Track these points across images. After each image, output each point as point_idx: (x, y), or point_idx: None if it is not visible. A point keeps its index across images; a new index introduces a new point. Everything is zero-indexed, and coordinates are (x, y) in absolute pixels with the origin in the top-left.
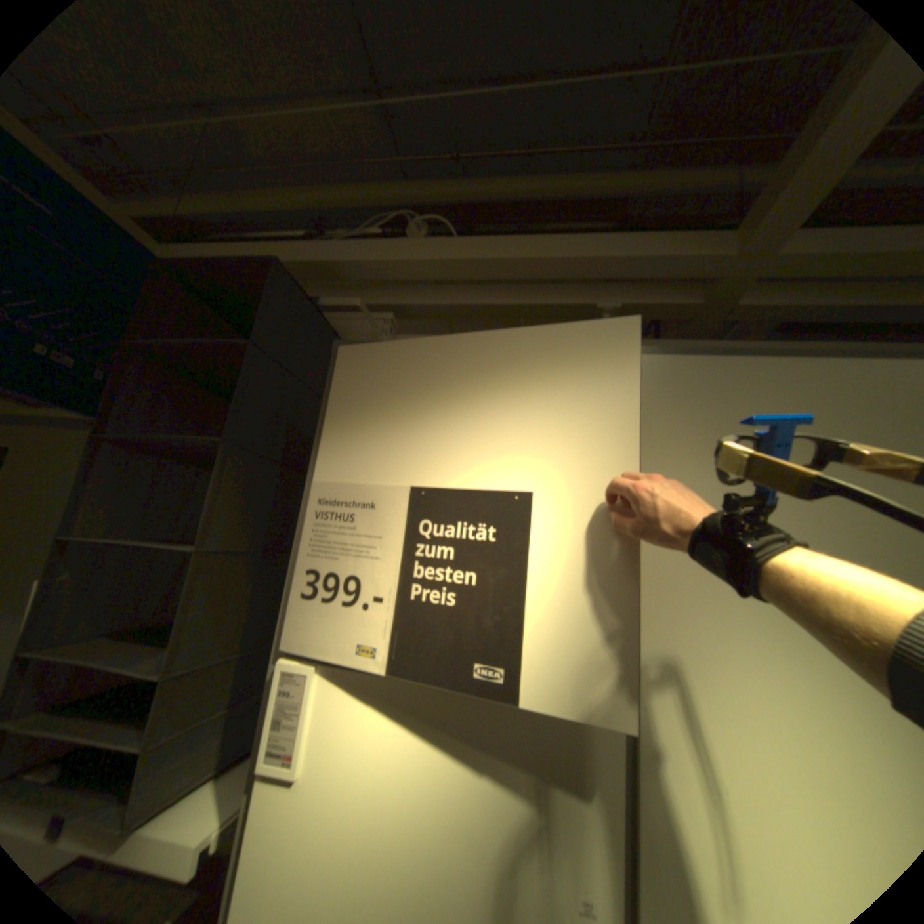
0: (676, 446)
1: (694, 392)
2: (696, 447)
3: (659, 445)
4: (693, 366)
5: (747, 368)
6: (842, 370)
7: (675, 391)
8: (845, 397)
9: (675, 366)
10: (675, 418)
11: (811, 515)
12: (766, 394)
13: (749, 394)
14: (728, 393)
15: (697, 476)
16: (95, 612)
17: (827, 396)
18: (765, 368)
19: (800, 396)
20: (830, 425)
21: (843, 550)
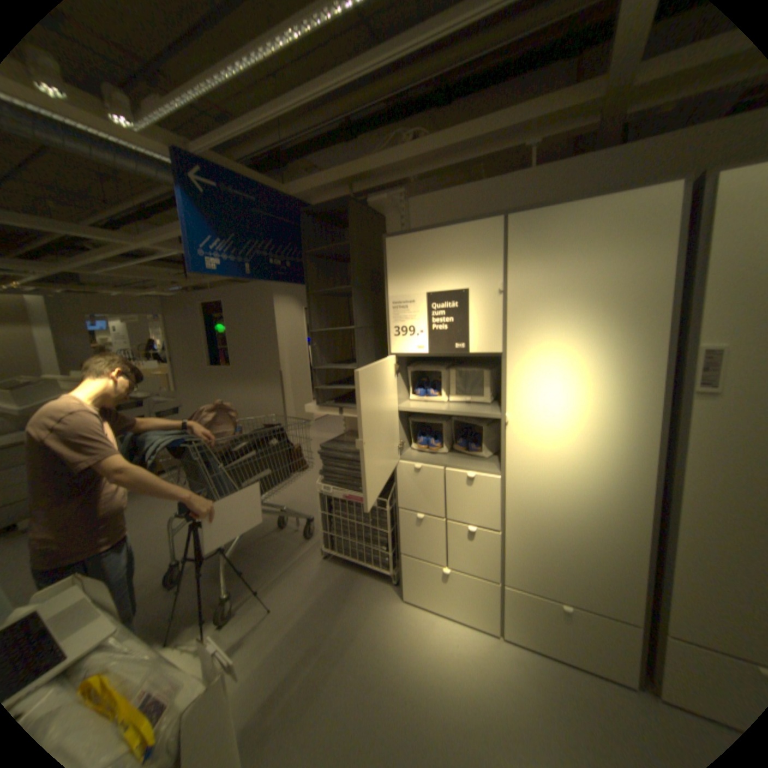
0: (521, 256)
1: (530, 229)
2: (529, 254)
3: (514, 257)
4: (530, 217)
5: (553, 212)
6: (596, 204)
7: (522, 231)
8: (595, 218)
9: (522, 218)
10: (521, 243)
11: (573, 274)
12: (561, 224)
13: (553, 225)
14: (544, 227)
15: (529, 267)
16: (325, 356)
17: (587, 219)
18: (561, 211)
19: (575, 221)
20: (586, 233)
21: (584, 286)
